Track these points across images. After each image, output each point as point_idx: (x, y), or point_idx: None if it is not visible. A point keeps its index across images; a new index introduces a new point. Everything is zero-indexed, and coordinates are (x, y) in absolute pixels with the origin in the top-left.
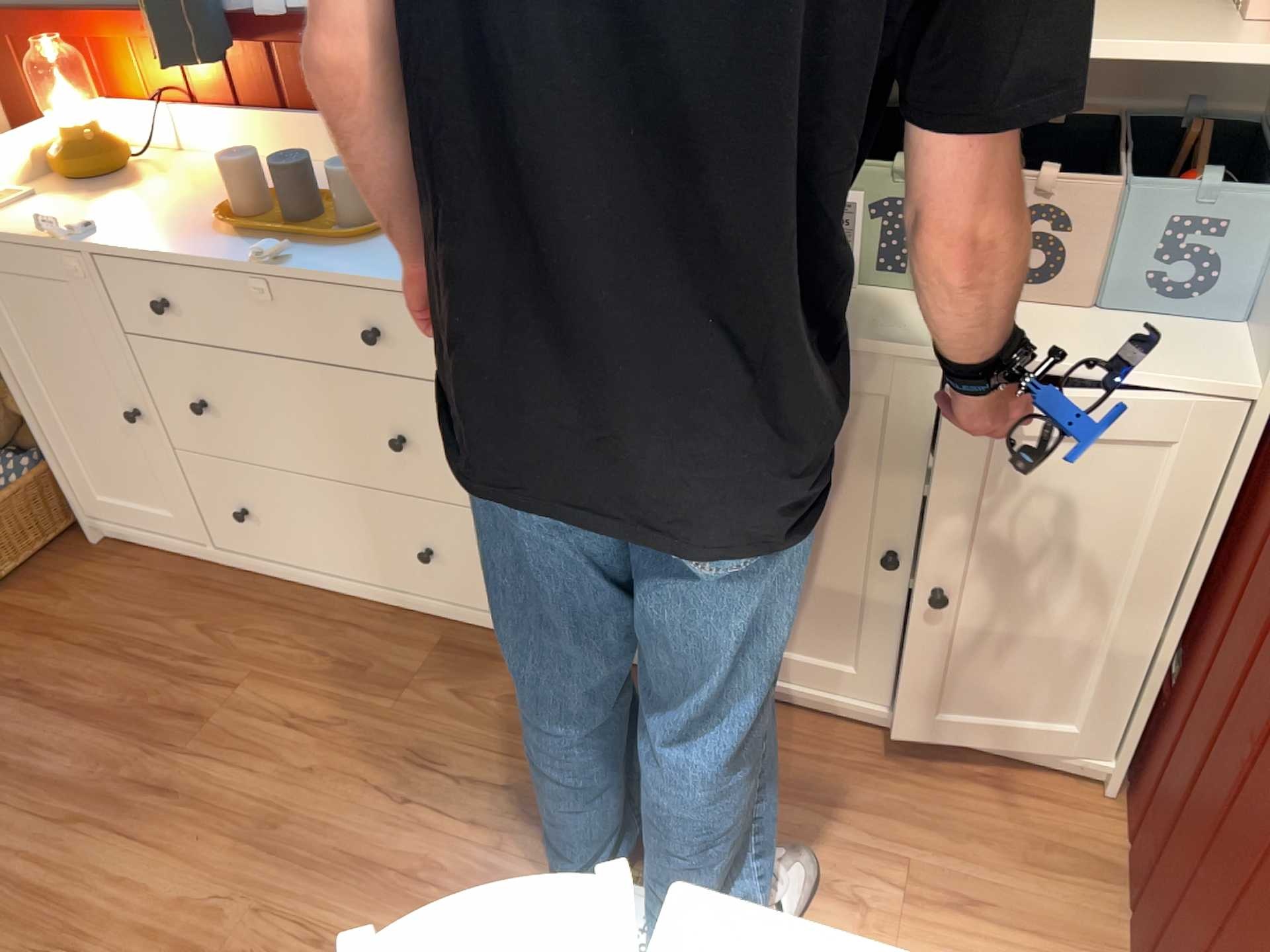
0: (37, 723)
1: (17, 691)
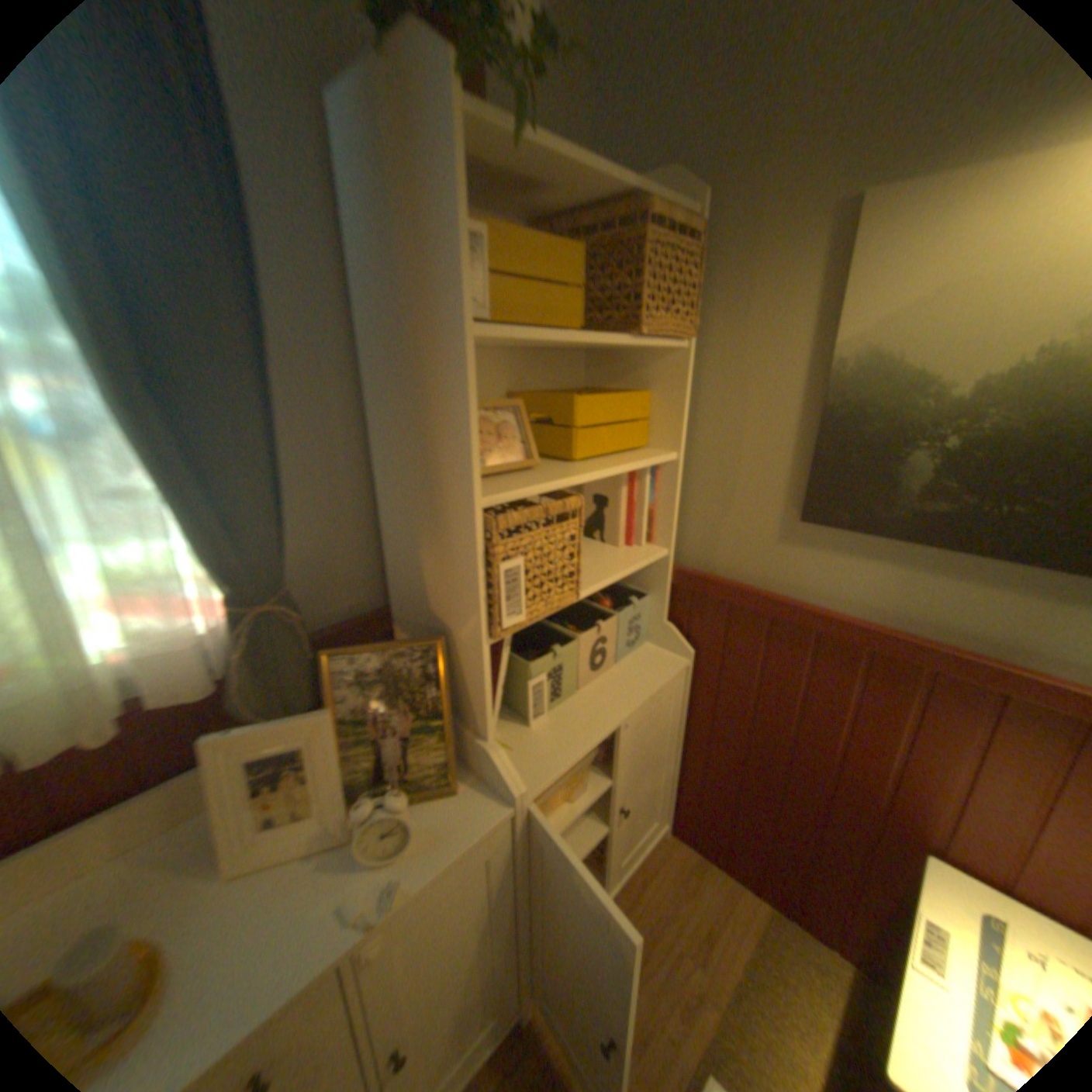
0: None
1: None
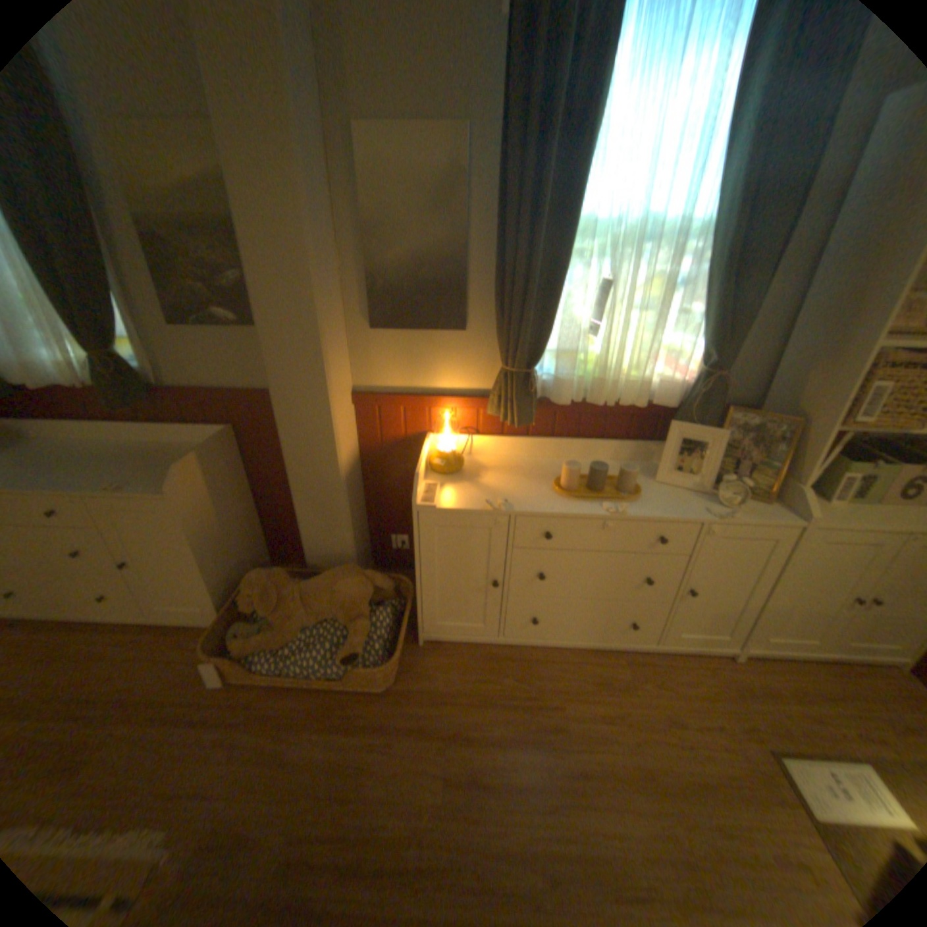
0: (482, 762)
1: (453, 746)
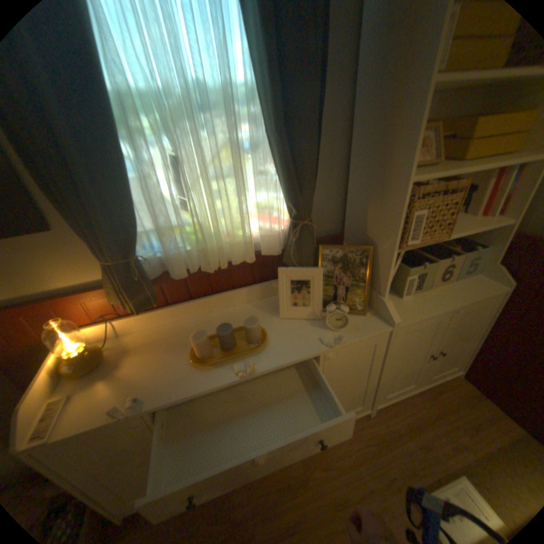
0: None
1: None
